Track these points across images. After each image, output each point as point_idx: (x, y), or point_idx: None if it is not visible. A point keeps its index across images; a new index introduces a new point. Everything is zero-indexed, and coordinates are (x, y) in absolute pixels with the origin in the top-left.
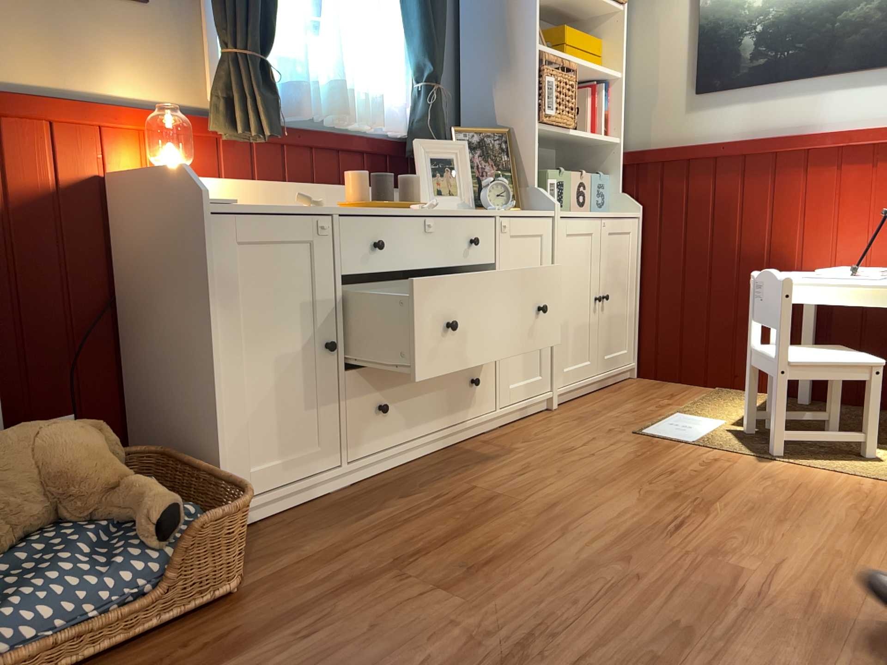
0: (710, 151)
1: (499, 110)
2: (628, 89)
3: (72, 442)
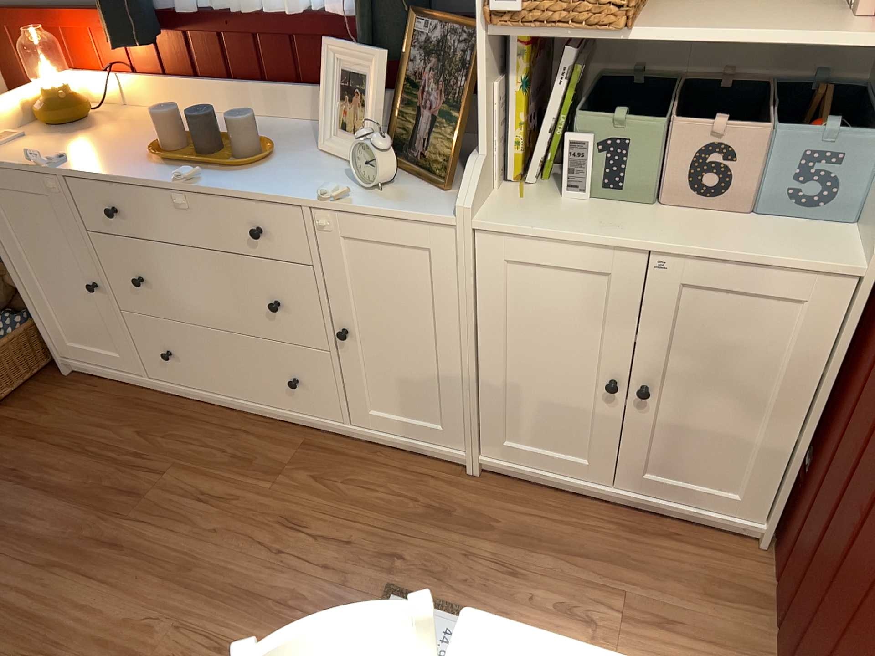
0: None
1: None
2: None
3: None
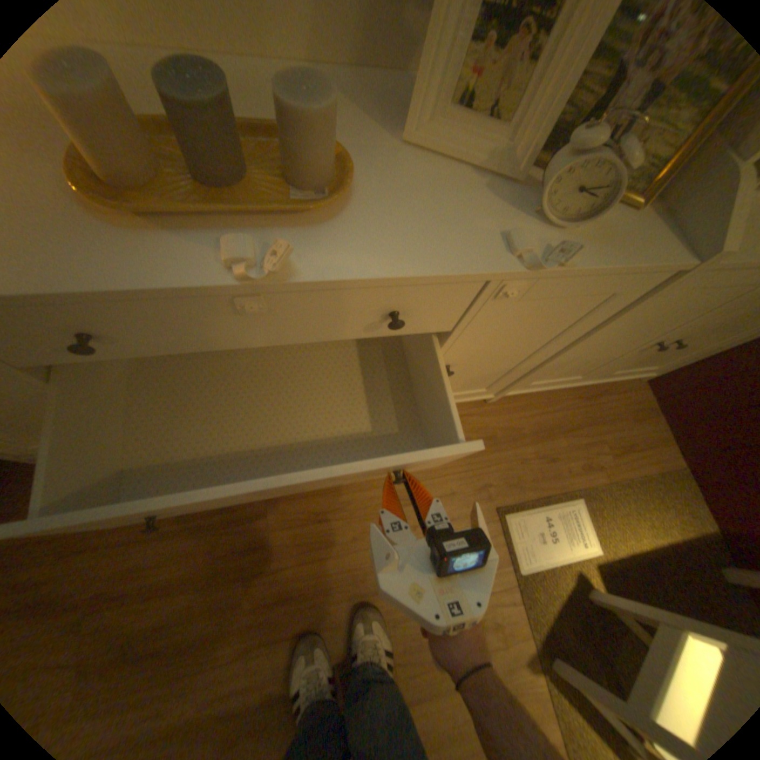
0: None
1: None
2: None
3: None
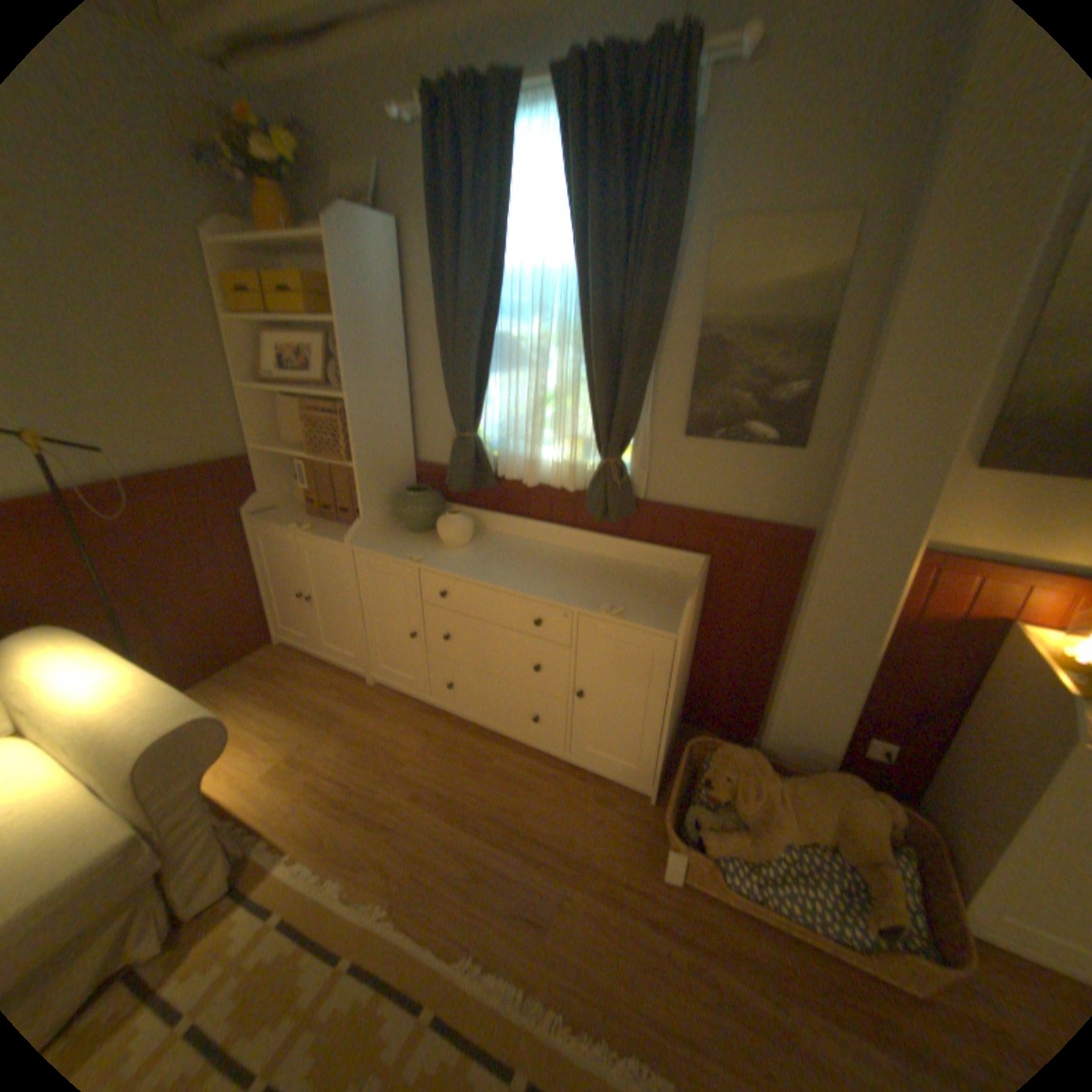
0: None
1: None
2: None
3: (869, 820)
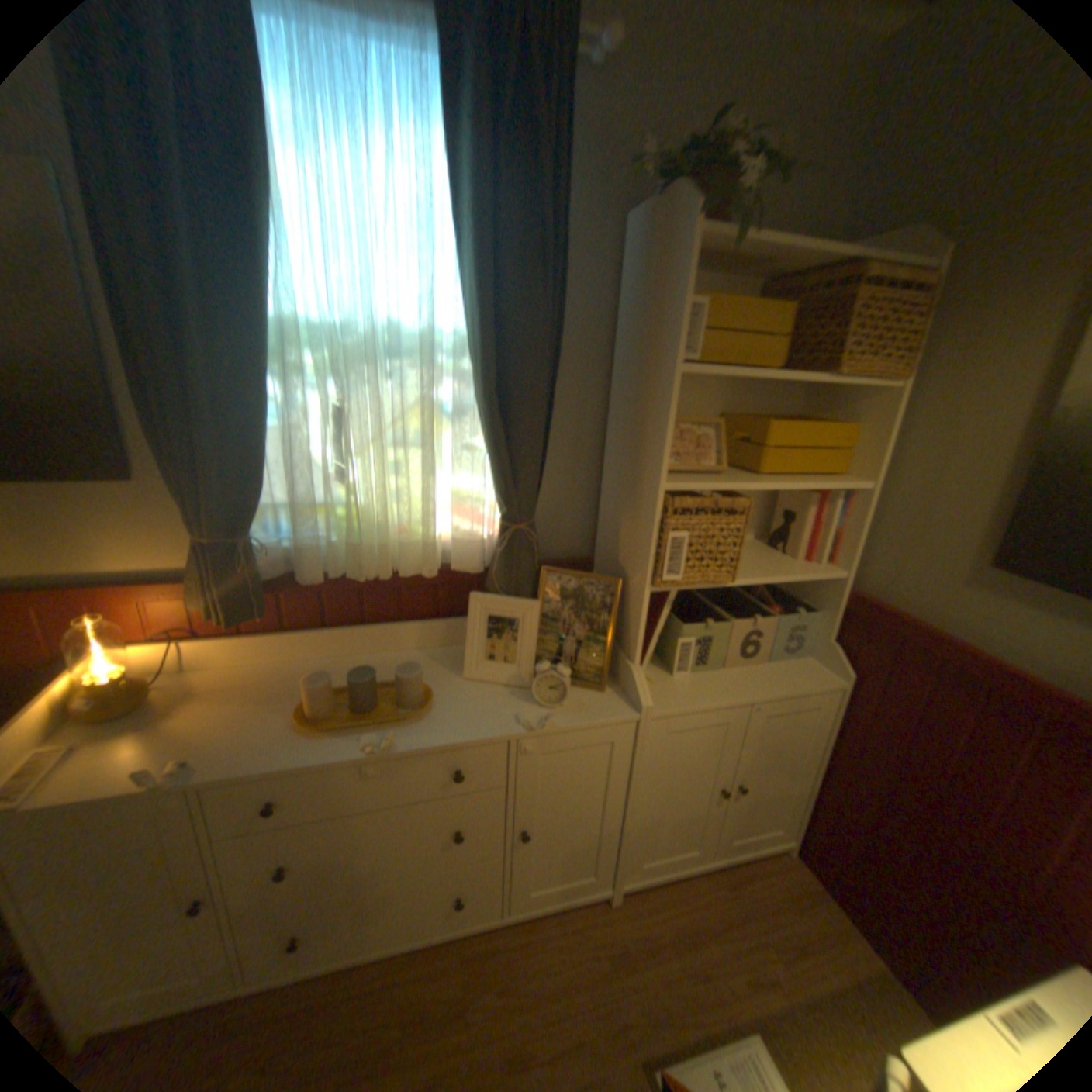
0: (988, 672)
1: (622, 545)
2: (886, 505)
3: None
